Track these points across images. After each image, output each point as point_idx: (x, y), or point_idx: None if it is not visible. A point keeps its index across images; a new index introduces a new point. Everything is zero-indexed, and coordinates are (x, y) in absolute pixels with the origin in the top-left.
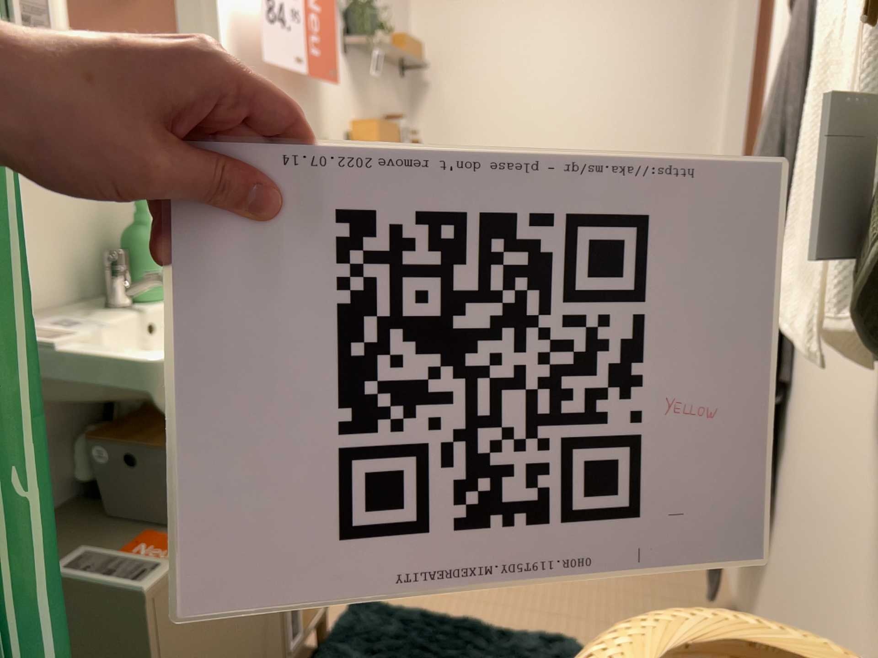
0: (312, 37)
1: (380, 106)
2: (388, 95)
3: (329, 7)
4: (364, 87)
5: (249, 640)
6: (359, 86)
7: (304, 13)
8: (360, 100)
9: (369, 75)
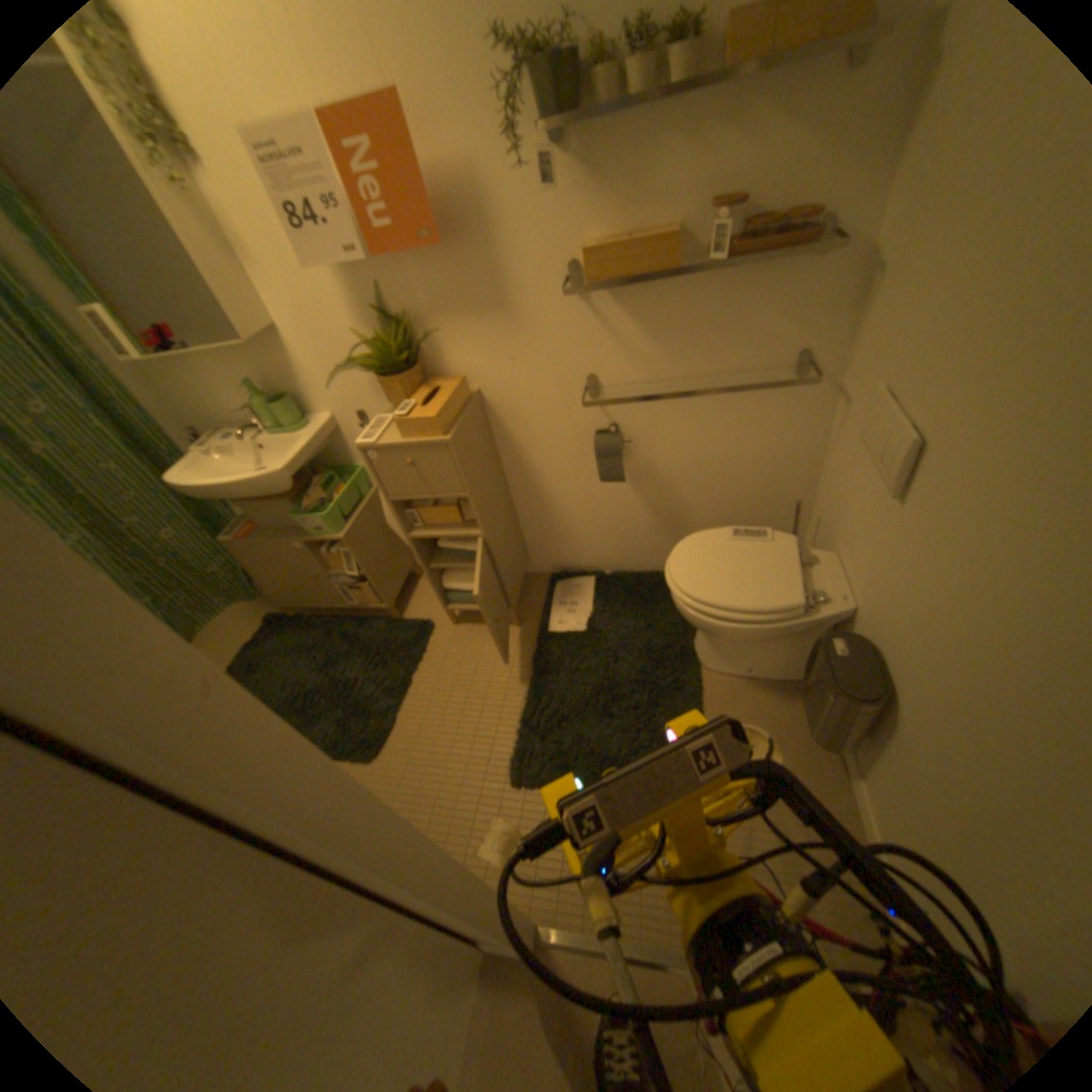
0: (364, 206)
1: (706, 176)
2: (750, 139)
3: (387, 144)
4: (631, 166)
5: (303, 583)
6: (611, 170)
7: (337, 186)
8: (613, 195)
9: (656, 133)
